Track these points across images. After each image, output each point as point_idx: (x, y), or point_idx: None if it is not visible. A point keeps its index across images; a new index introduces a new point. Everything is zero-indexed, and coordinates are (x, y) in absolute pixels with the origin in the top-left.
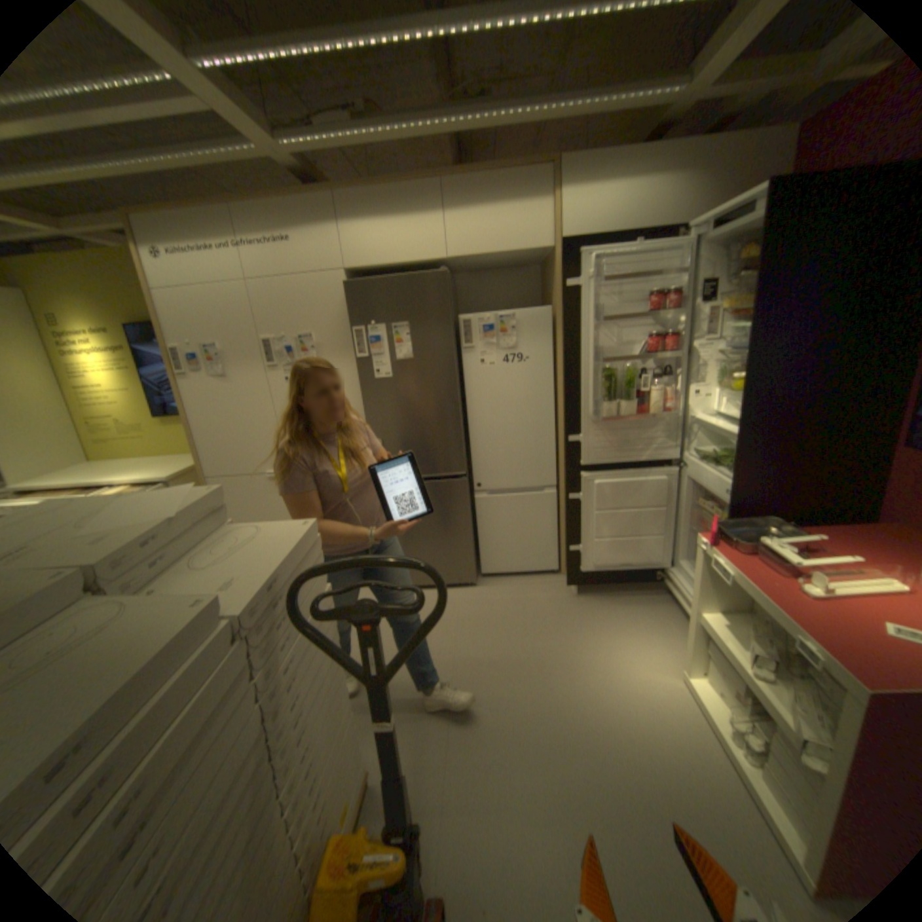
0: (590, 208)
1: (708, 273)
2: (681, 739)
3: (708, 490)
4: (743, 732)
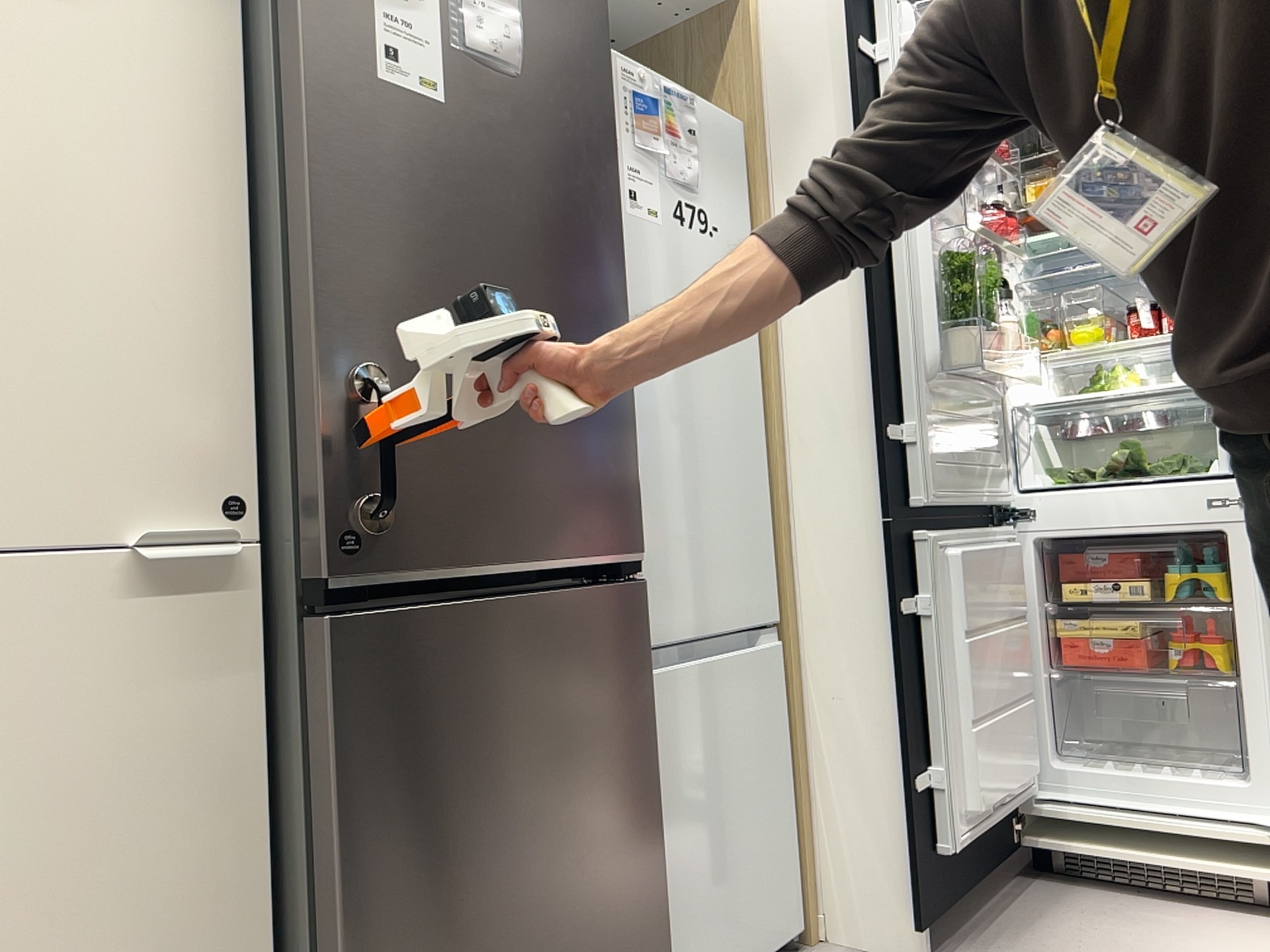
0: None
1: None
2: None
3: (1130, 532)
4: None
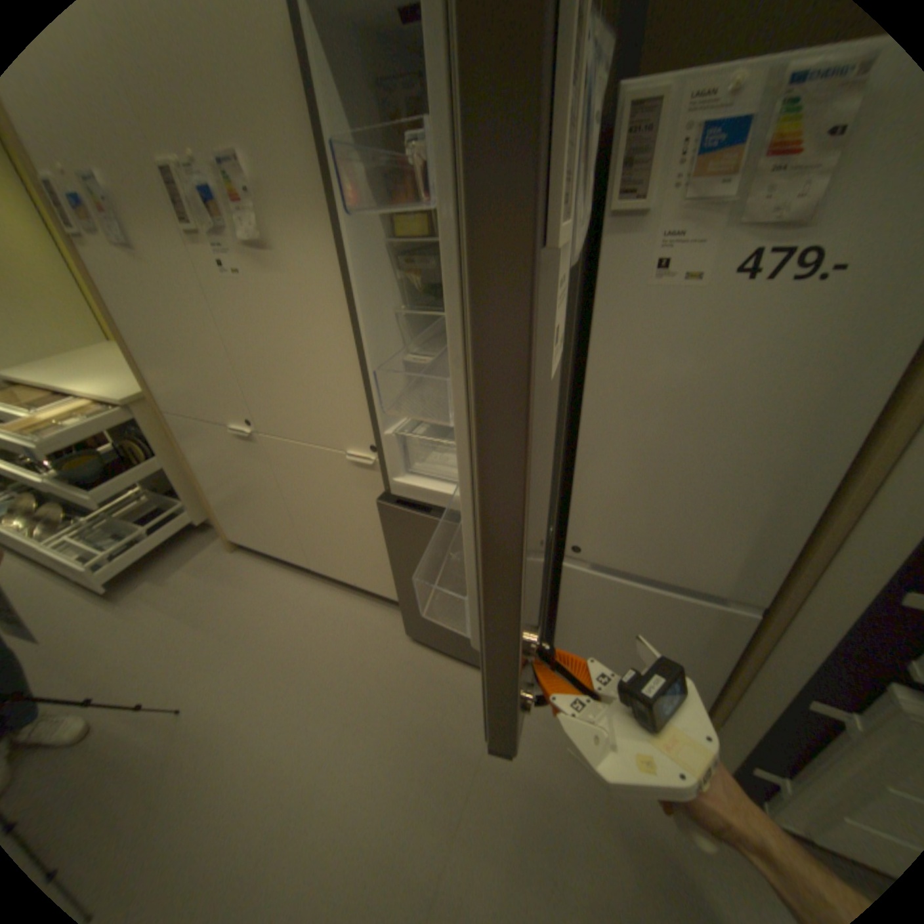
0: None
1: None
2: None
3: None
4: None
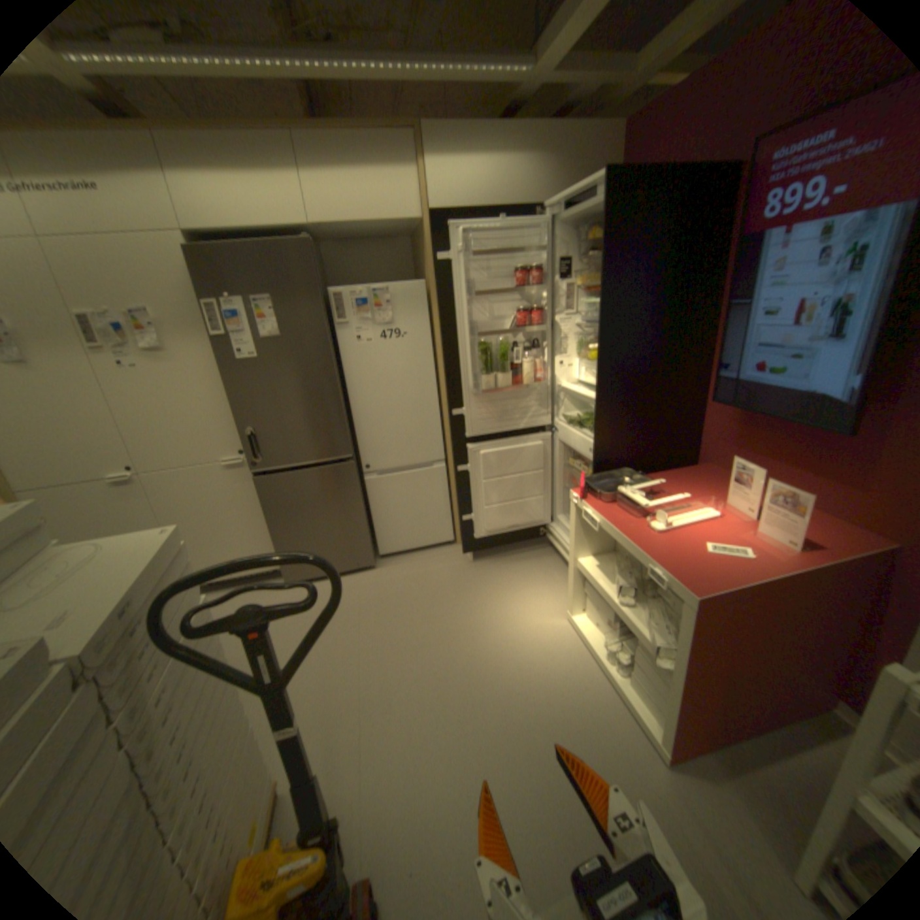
0: (453, 181)
1: (563, 252)
2: (568, 669)
3: (575, 450)
4: (614, 651)
